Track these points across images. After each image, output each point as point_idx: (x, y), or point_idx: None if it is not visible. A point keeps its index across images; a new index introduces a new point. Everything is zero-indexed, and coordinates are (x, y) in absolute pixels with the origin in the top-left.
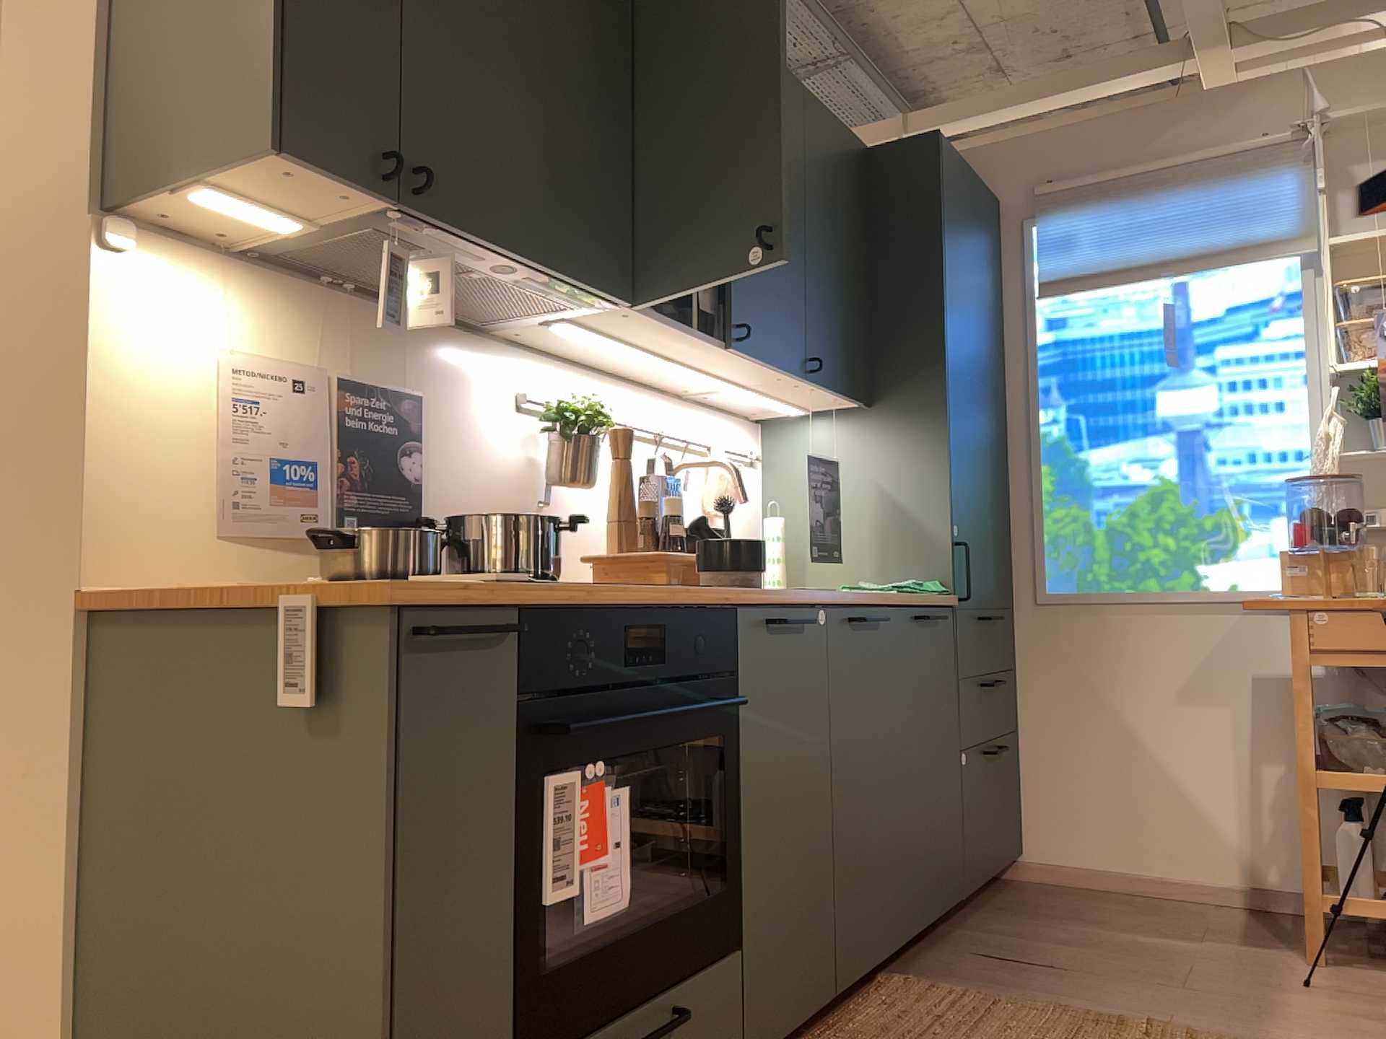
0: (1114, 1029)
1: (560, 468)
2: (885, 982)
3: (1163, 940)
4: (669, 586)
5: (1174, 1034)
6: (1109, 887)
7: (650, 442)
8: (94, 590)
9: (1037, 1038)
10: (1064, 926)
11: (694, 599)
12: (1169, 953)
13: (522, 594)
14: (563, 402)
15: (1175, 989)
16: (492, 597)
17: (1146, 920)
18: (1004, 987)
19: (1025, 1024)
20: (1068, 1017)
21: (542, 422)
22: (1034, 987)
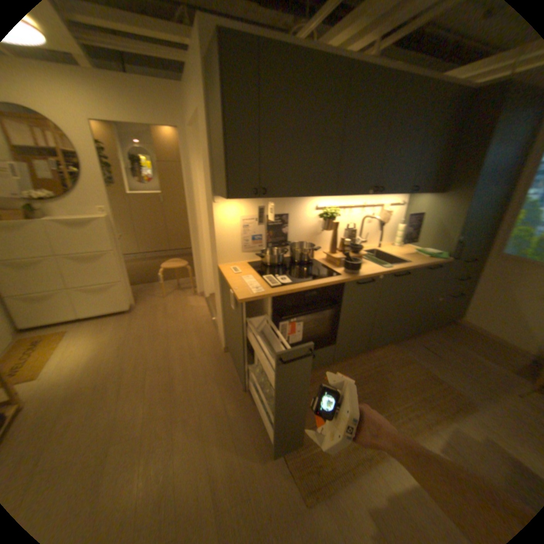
0: (438, 384)
1: (324, 226)
2: (389, 346)
3: (486, 362)
4: (325, 278)
5: (453, 394)
6: (487, 336)
7: (363, 206)
8: (220, 265)
9: (413, 378)
10: (458, 345)
11: (329, 282)
12: (483, 367)
13: (273, 295)
14: (326, 209)
15: (471, 379)
16: (265, 297)
17: (488, 352)
18: (420, 359)
19: (414, 373)
20: (428, 375)
21: (320, 216)
22: (429, 362)
